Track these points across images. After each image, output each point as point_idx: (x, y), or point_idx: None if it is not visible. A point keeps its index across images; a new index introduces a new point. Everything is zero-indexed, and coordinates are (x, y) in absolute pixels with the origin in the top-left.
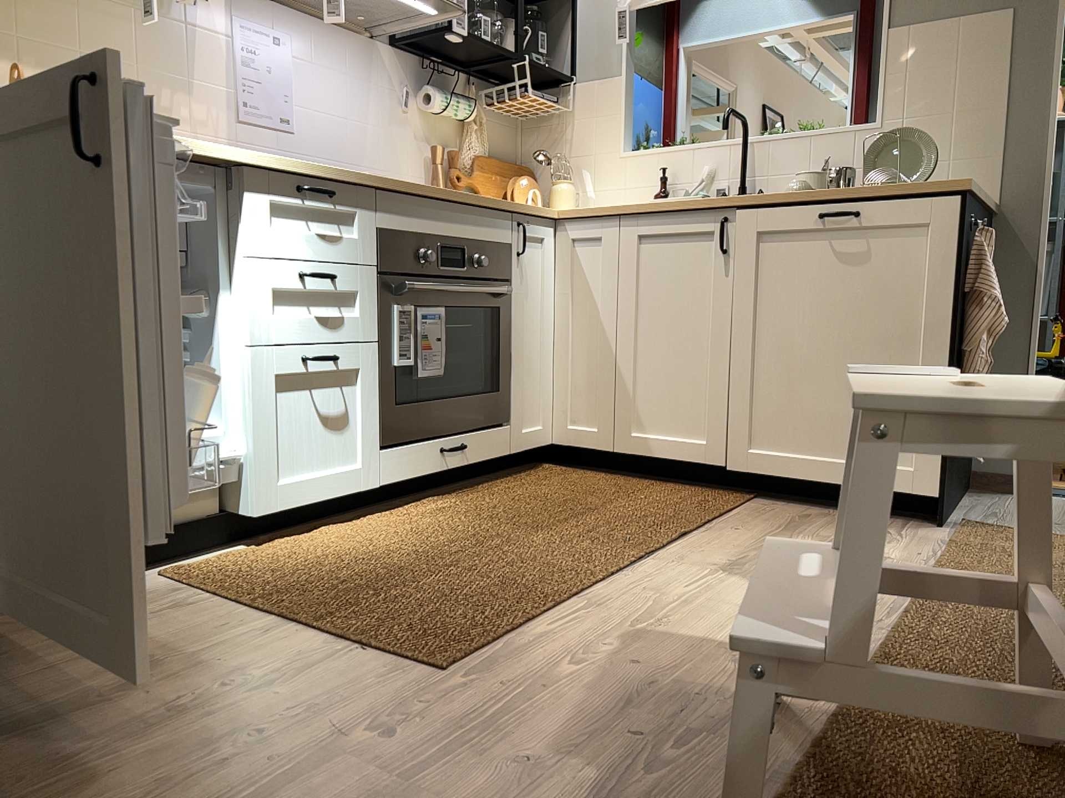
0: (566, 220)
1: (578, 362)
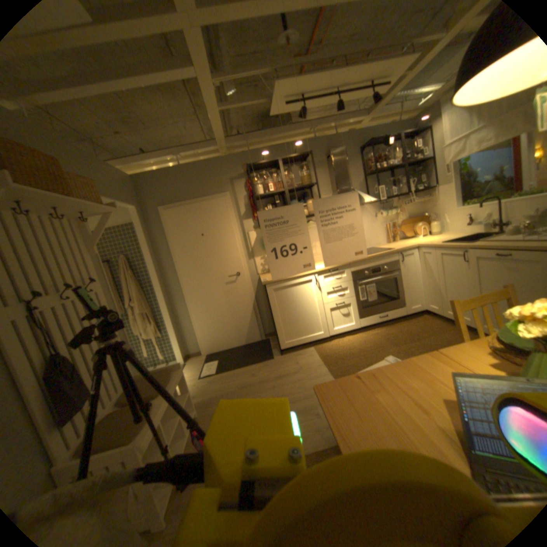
0: (421, 247)
1: (430, 288)
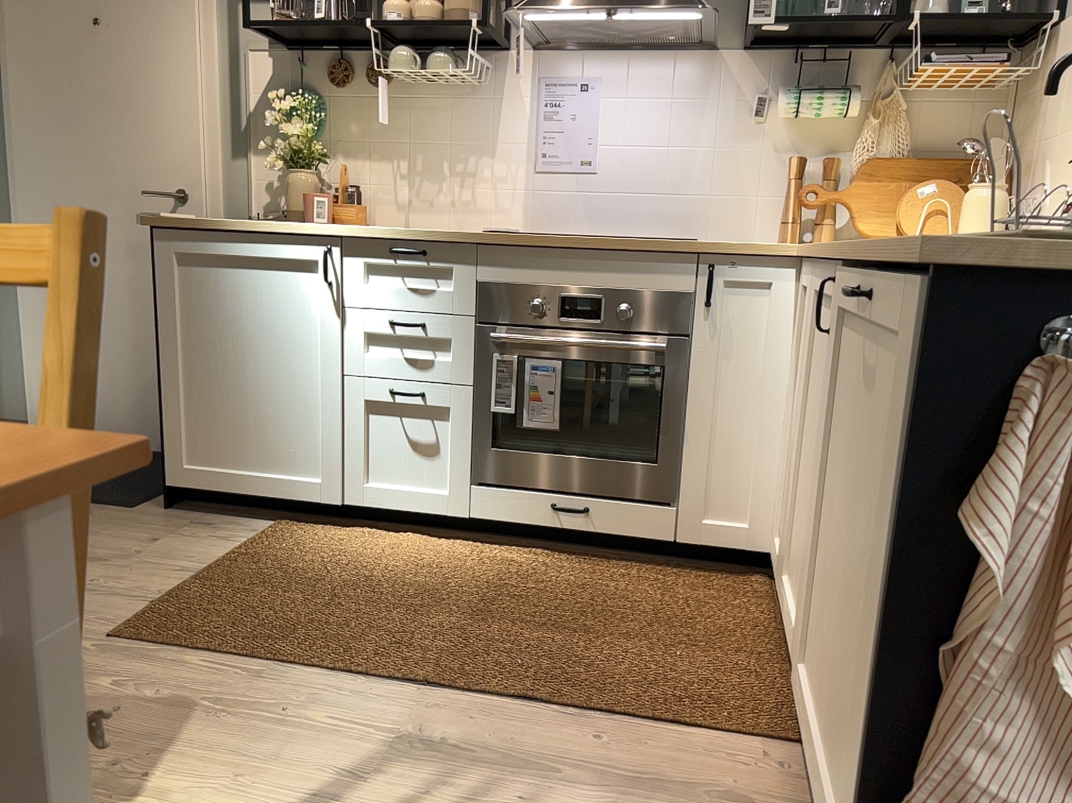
0: (804, 262)
1: (791, 459)
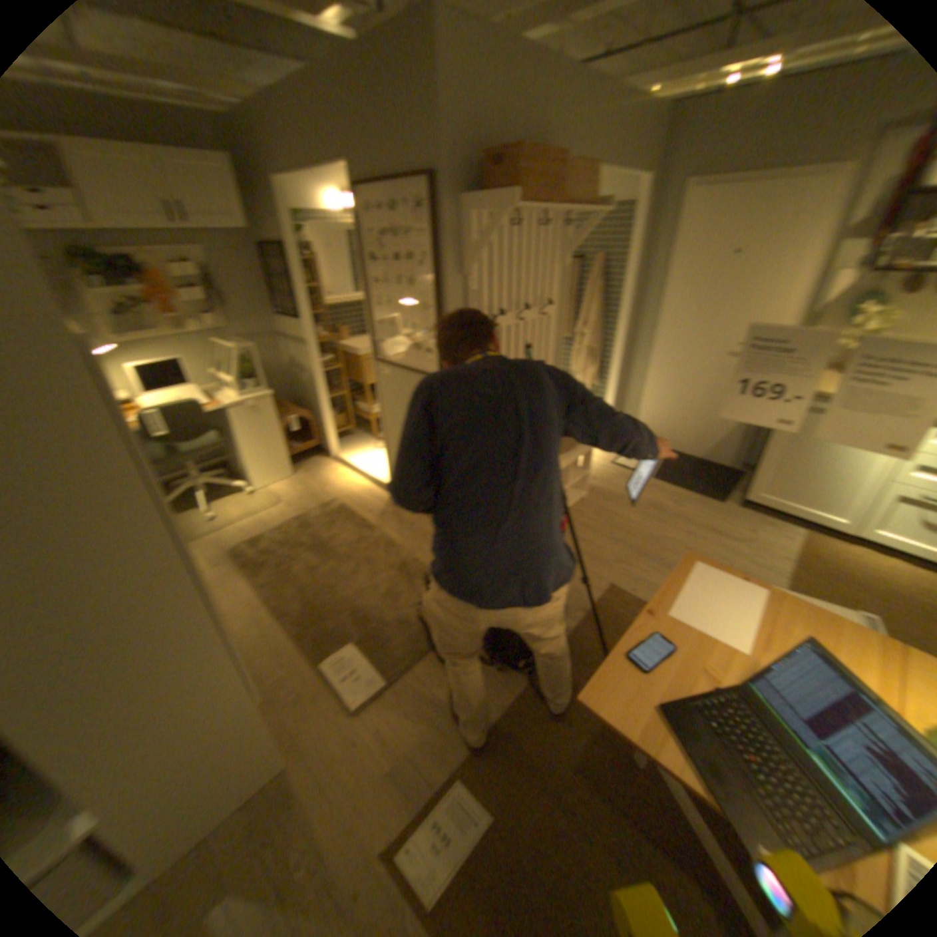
0: None
1: None
